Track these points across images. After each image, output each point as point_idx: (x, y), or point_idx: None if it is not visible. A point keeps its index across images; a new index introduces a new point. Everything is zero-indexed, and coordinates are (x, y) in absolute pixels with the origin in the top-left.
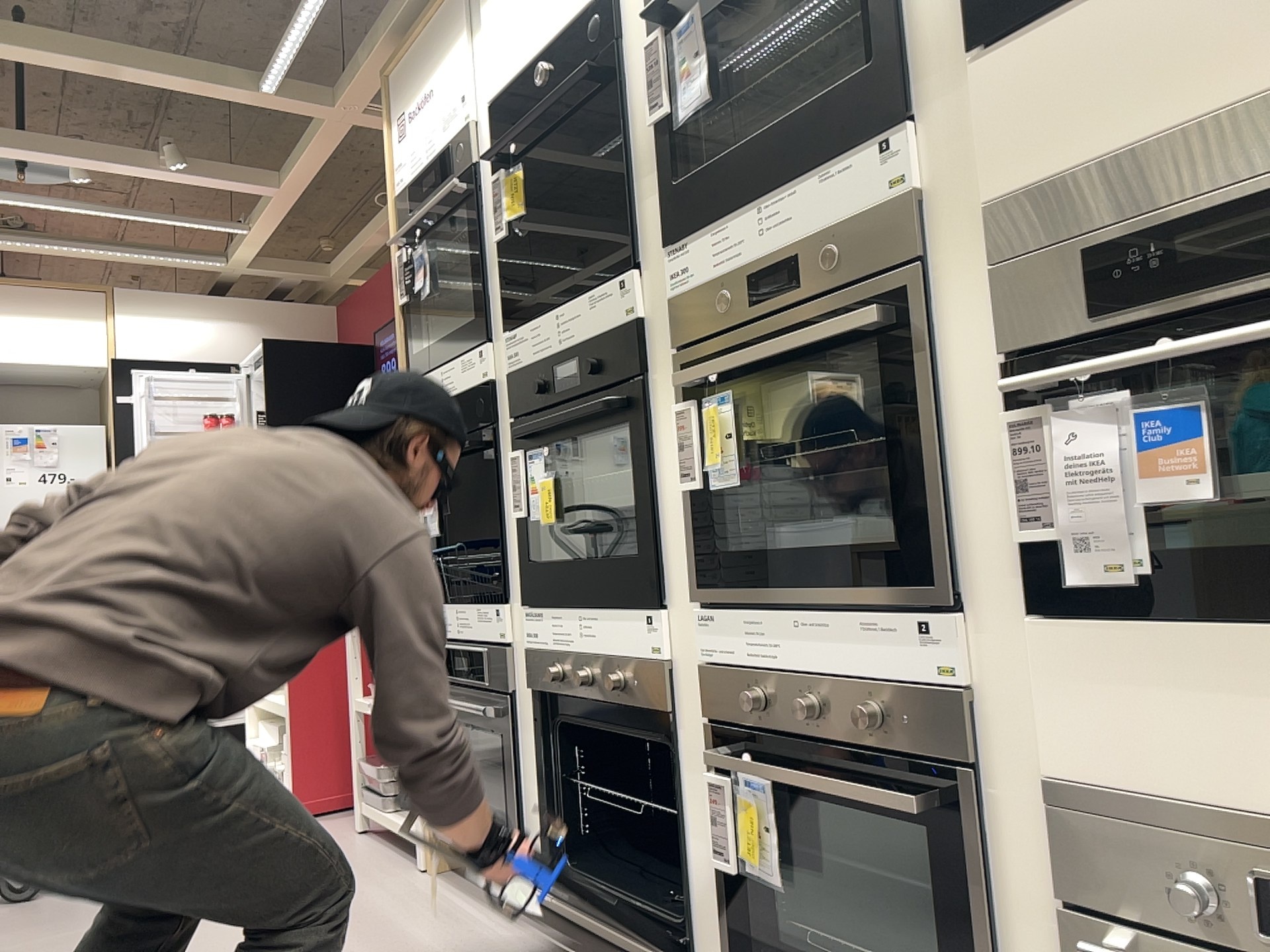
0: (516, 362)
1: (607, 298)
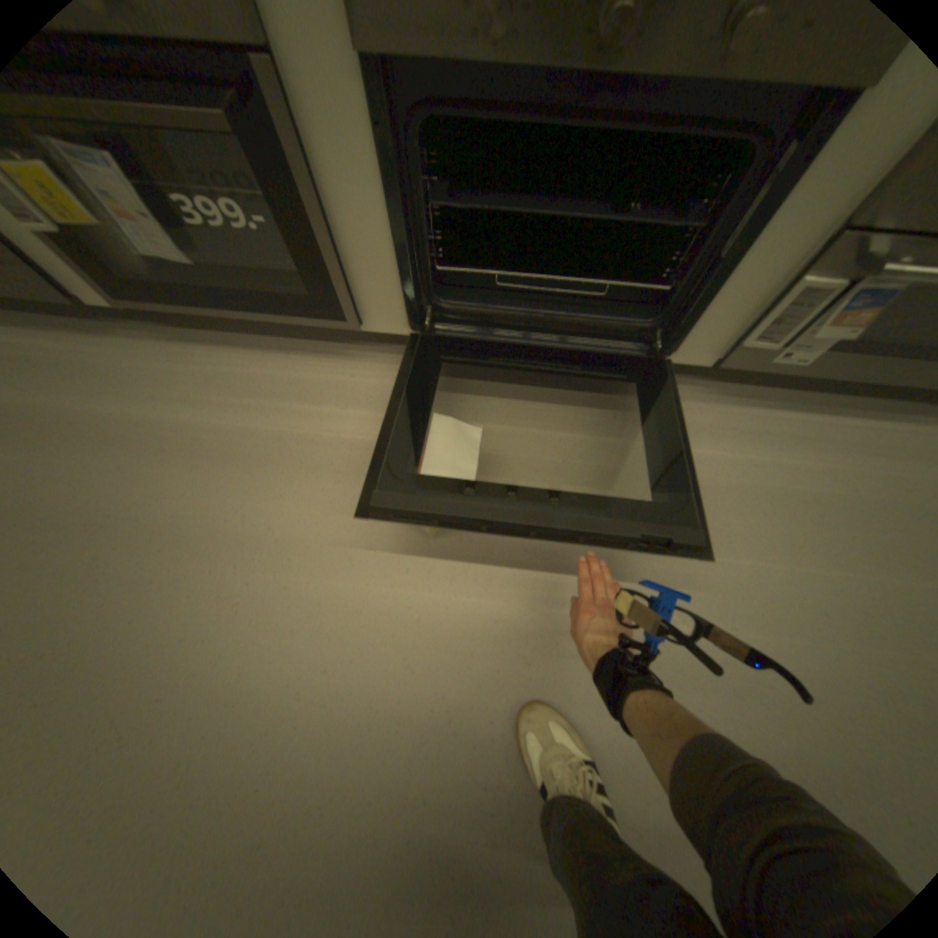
0: None
1: None
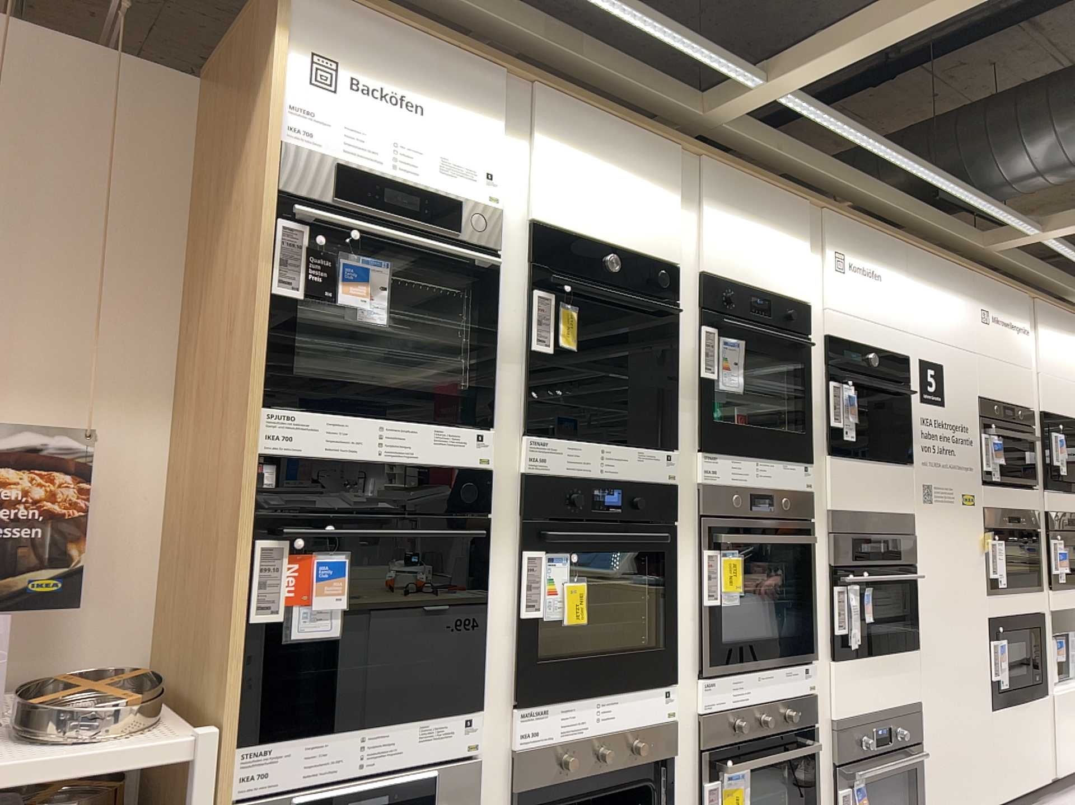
0: (544, 466)
1: (651, 458)
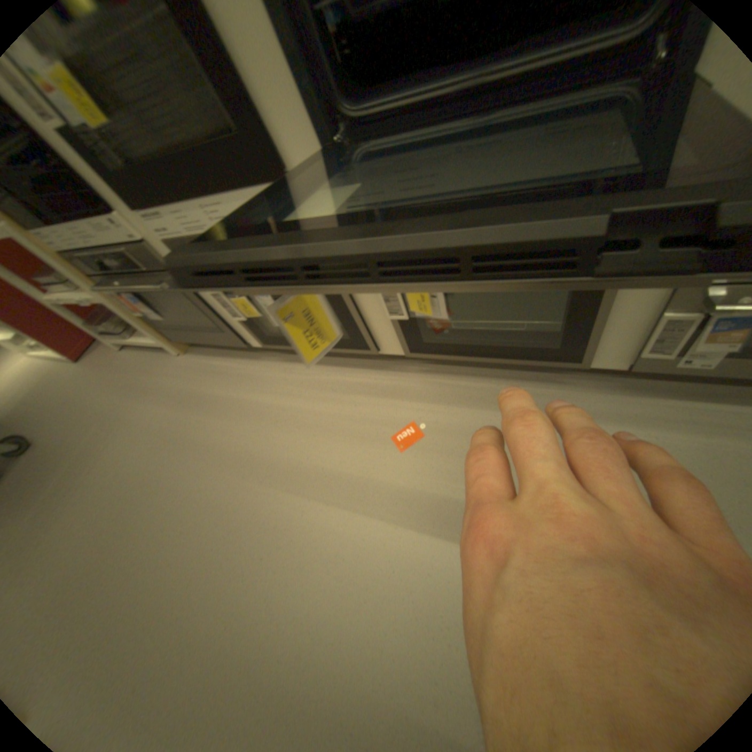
0: None
1: None
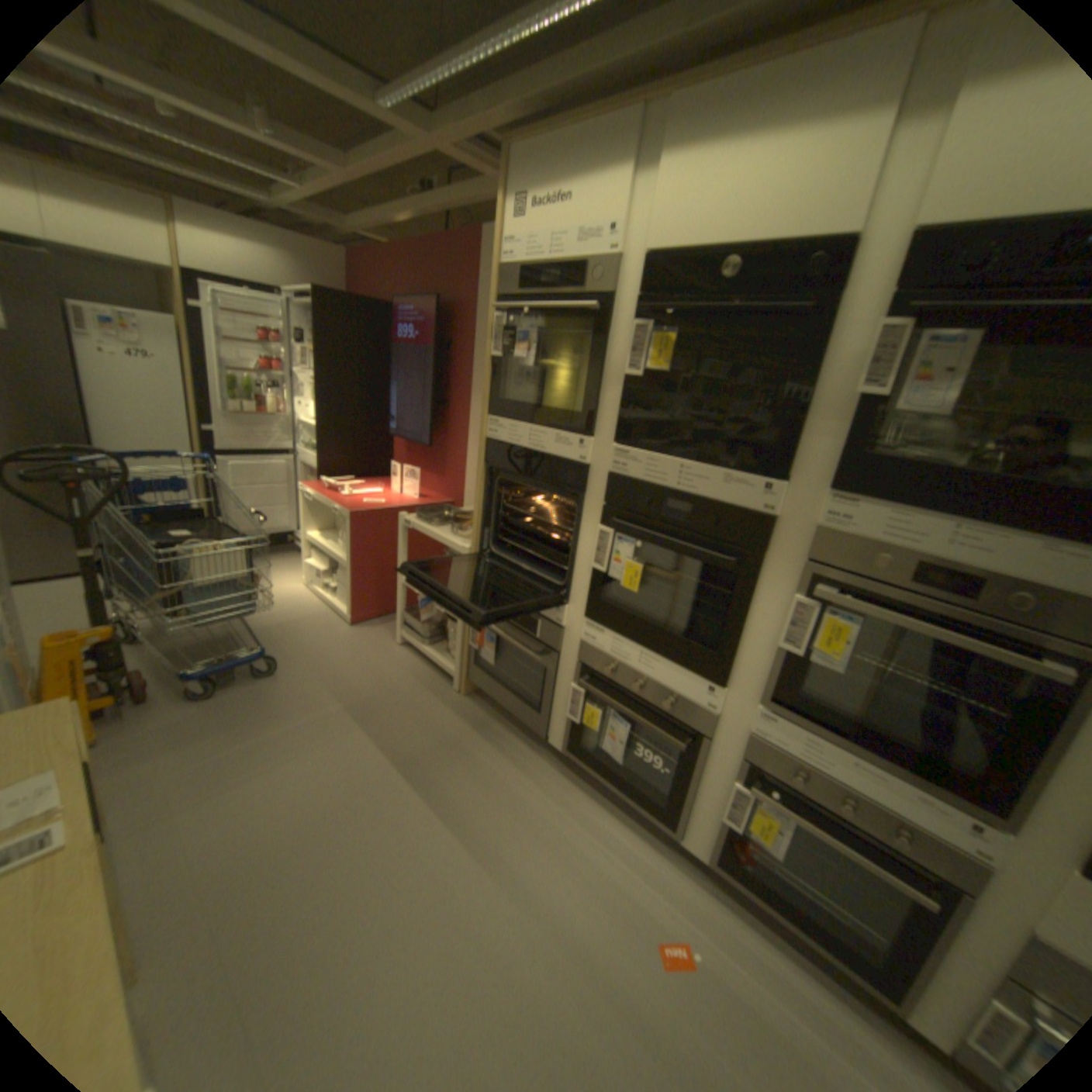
0: (623, 473)
1: (748, 488)
